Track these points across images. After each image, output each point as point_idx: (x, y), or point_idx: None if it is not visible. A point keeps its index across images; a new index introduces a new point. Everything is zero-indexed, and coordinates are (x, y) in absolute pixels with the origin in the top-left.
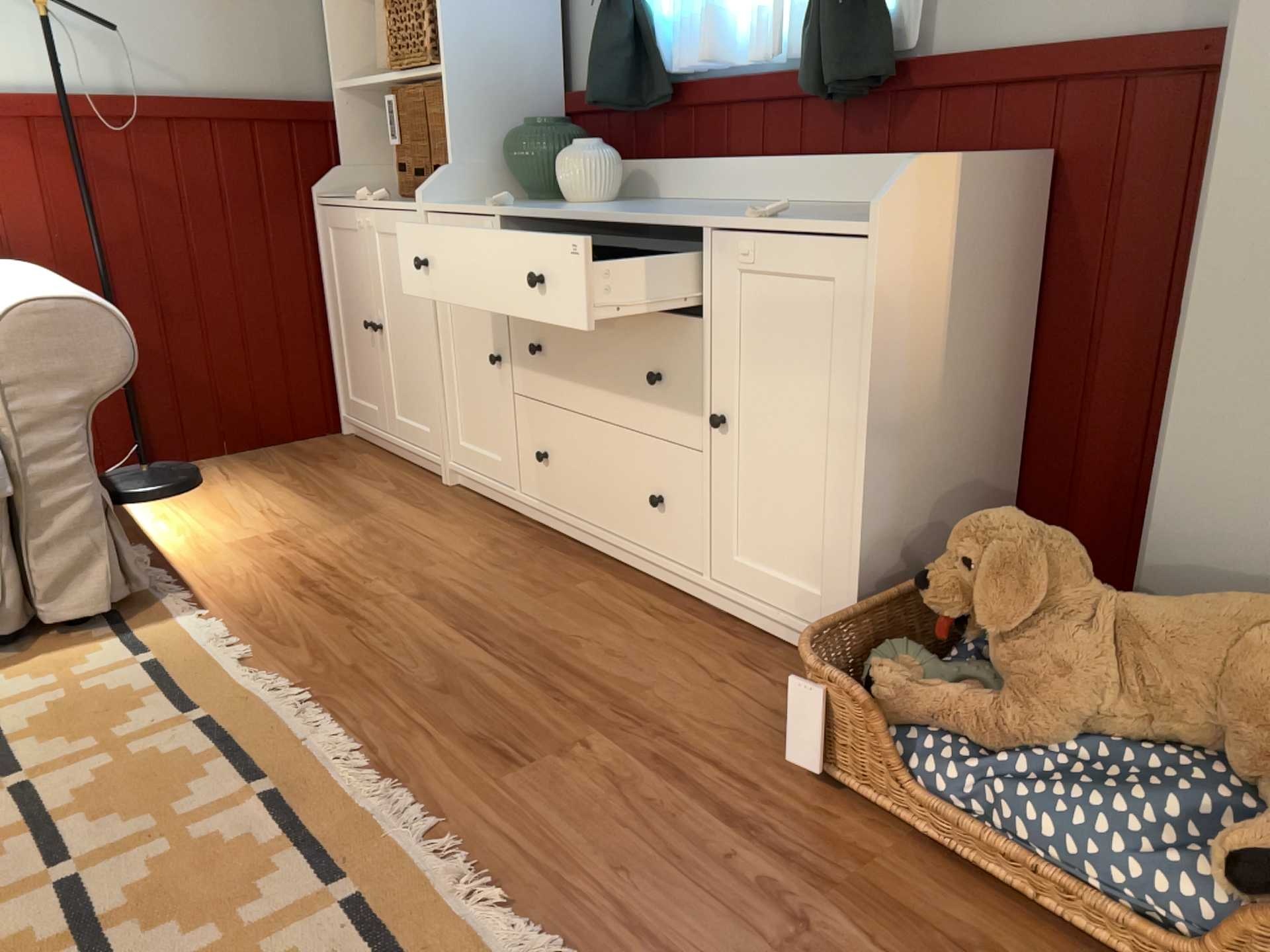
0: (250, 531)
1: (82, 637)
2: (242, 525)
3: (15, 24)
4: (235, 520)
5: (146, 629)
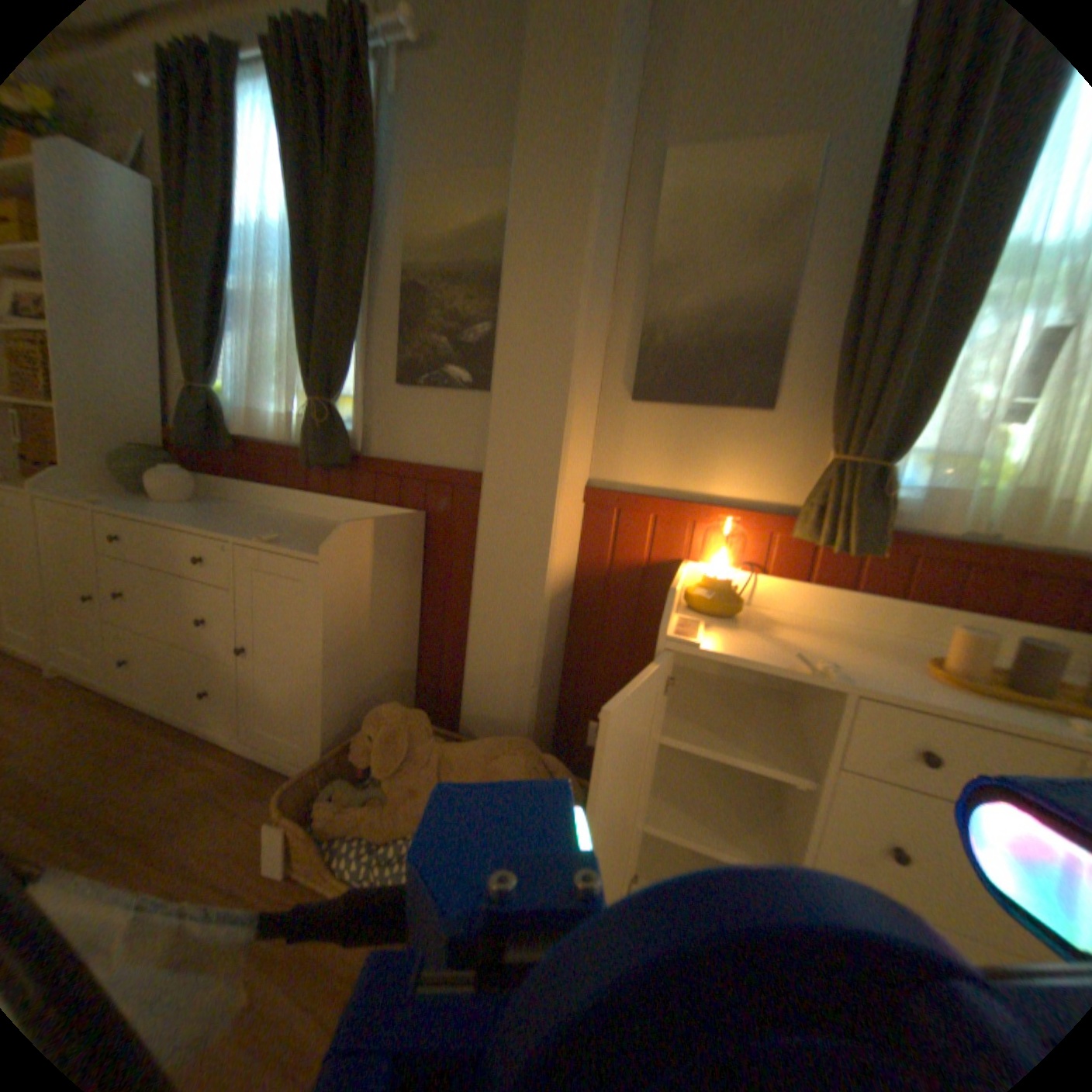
0: None
1: None
2: None
3: None
4: None
5: None
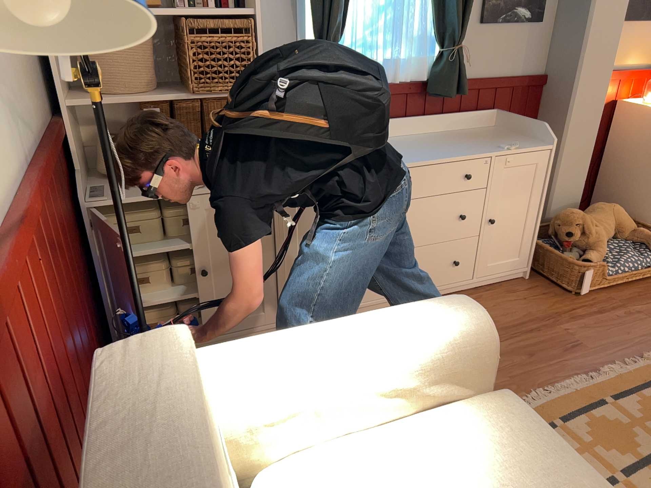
0: None
1: None
2: None
3: None
4: None
5: None
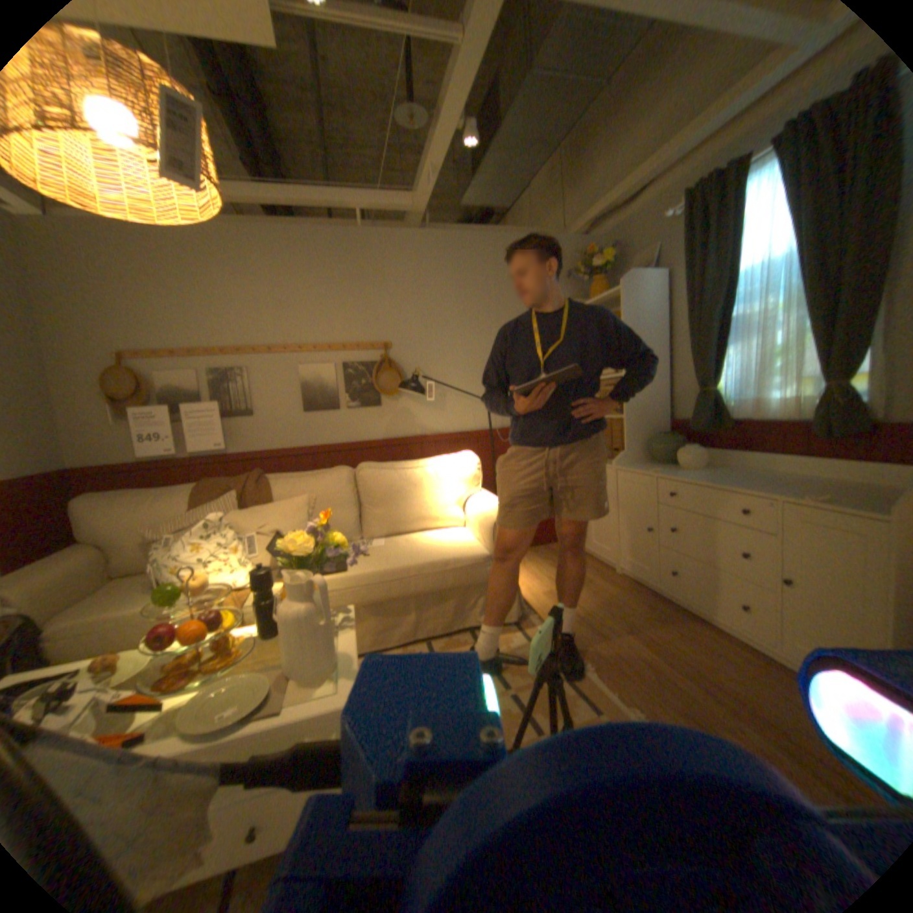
0: (547, 588)
1: (507, 630)
2: (543, 585)
3: (475, 408)
4: (539, 582)
5: (528, 630)
